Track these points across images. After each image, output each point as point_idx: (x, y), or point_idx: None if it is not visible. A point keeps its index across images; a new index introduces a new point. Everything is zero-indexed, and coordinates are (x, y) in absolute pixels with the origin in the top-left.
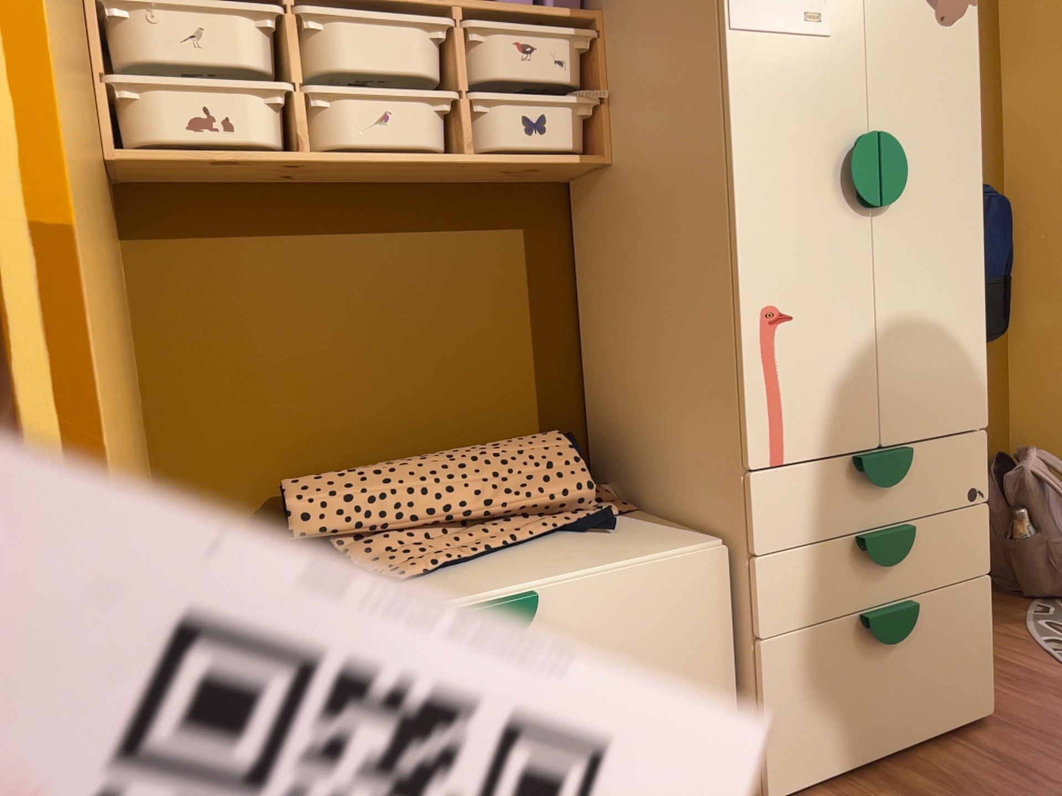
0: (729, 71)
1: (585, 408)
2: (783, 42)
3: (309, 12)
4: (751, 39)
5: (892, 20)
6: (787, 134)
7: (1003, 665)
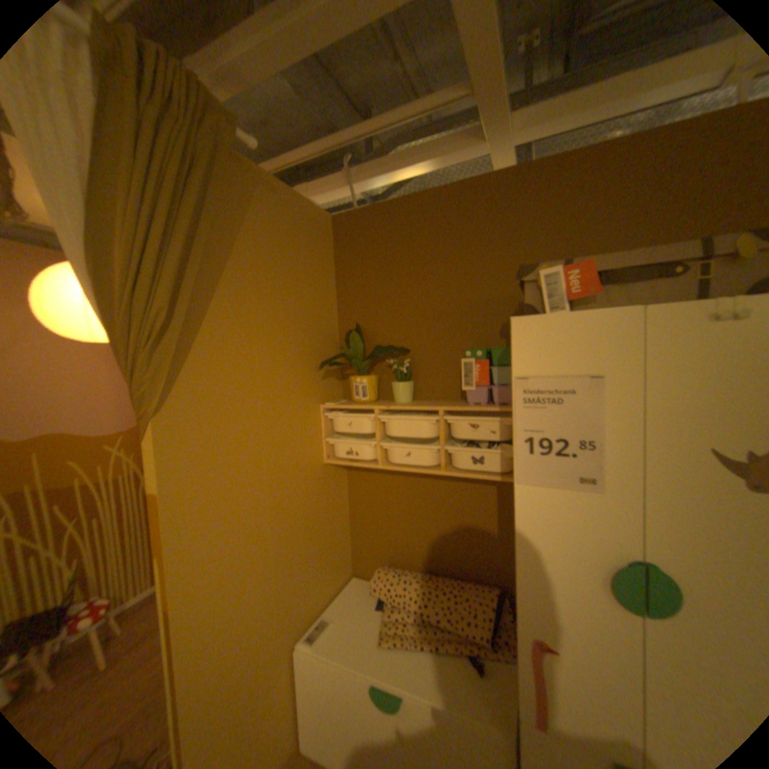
0: (518, 504)
1: None
2: (560, 493)
3: (381, 416)
4: (534, 490)
5: (682, 486)
6: (561, 547)
7: None
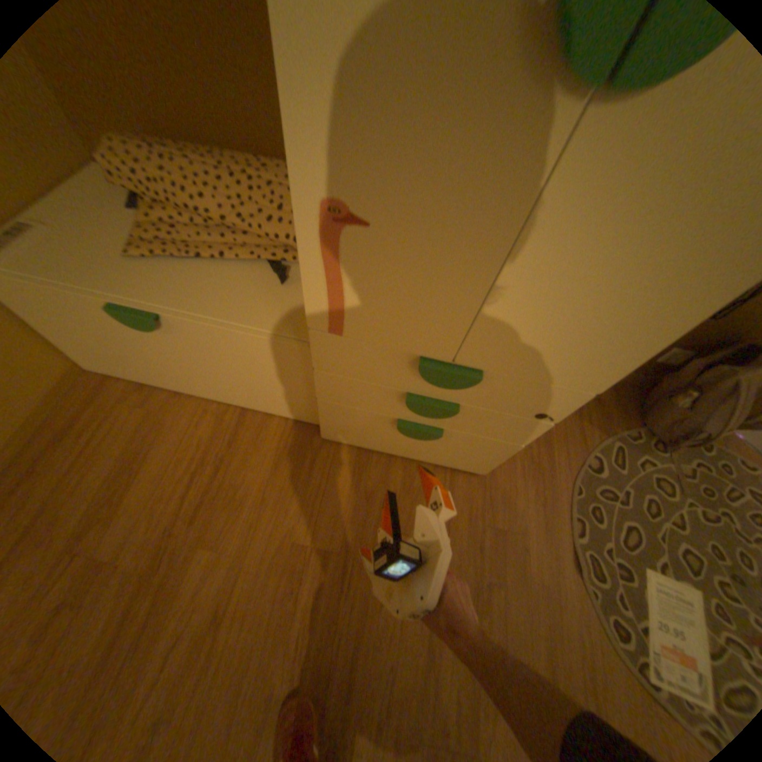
0: None
1: None
2: None
3: None
4: None
5: None
6: None
7: (540, 454)
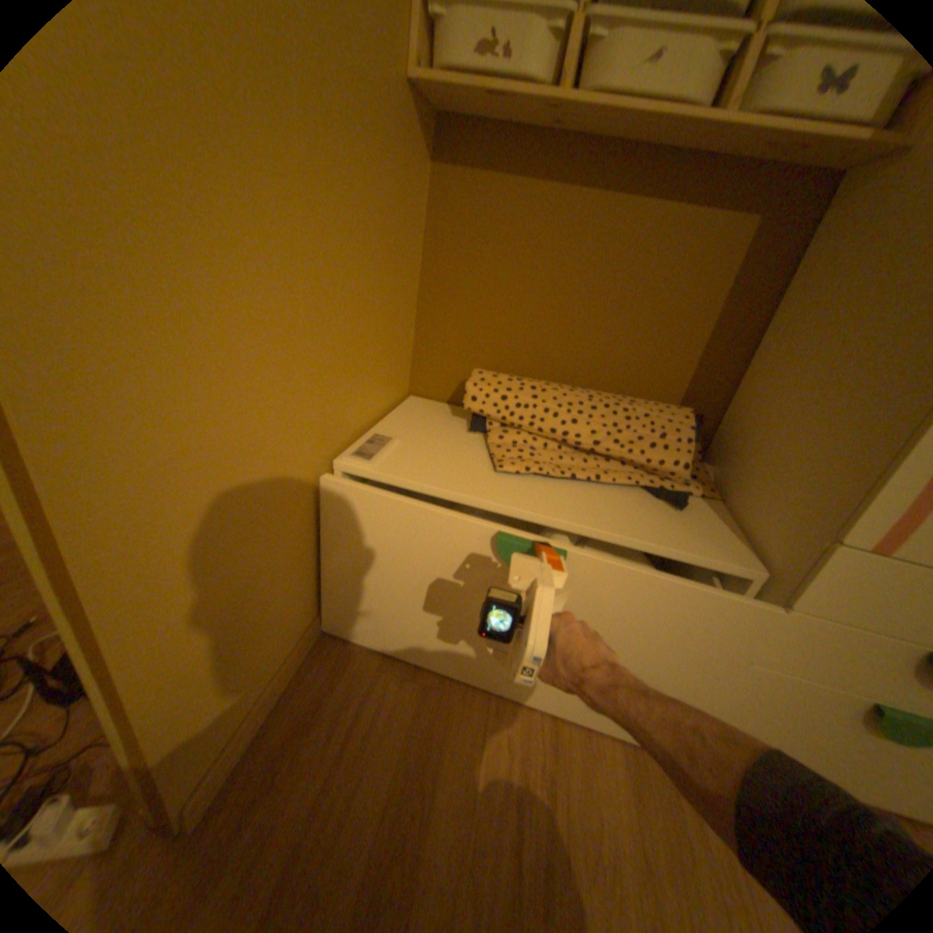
0: None
1: (728, 400)
2: None
3: None
4: None
5: None
6: None
7: None
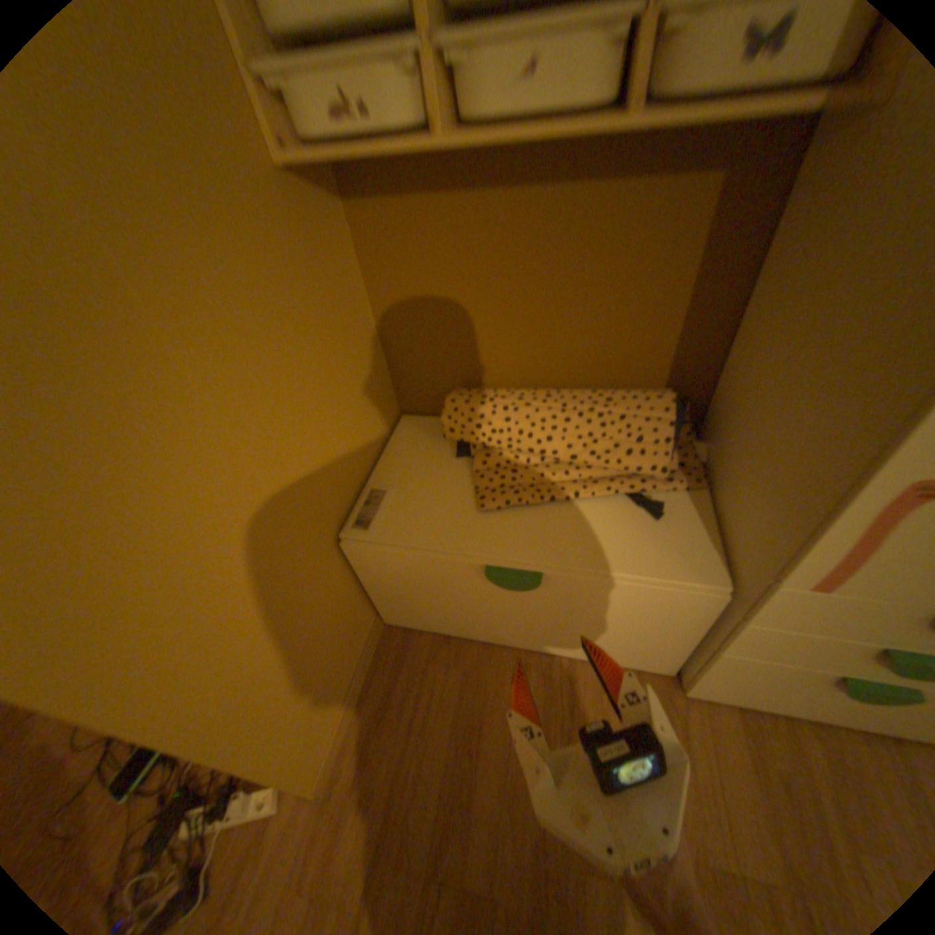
0: None
1: (719, 370)
2: None
3: None
4: None
5: None
6: None
7: None
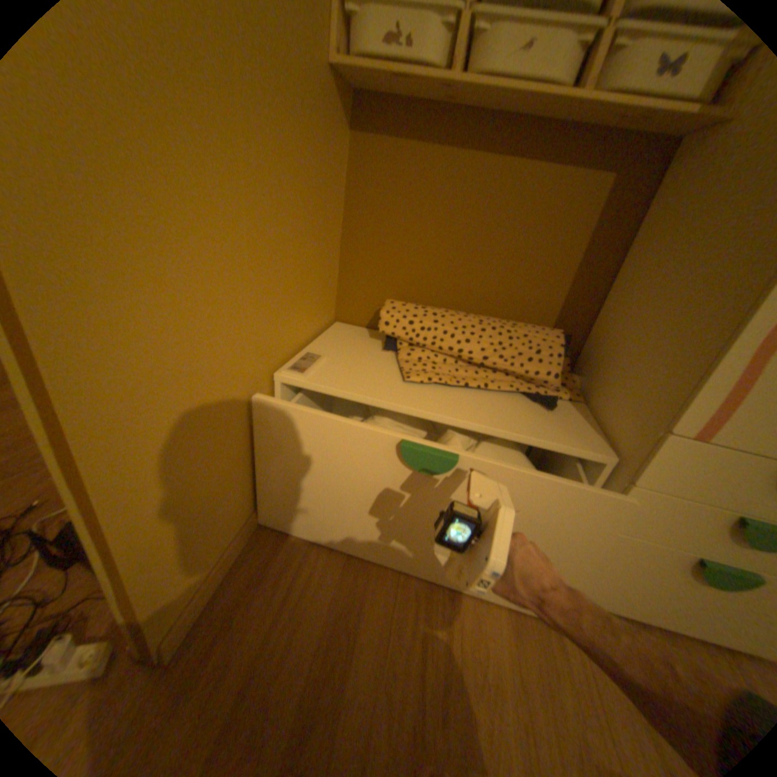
0: None
1: (592, 323)
2: None
3: None
4: None
5: None
6: None
7: None
